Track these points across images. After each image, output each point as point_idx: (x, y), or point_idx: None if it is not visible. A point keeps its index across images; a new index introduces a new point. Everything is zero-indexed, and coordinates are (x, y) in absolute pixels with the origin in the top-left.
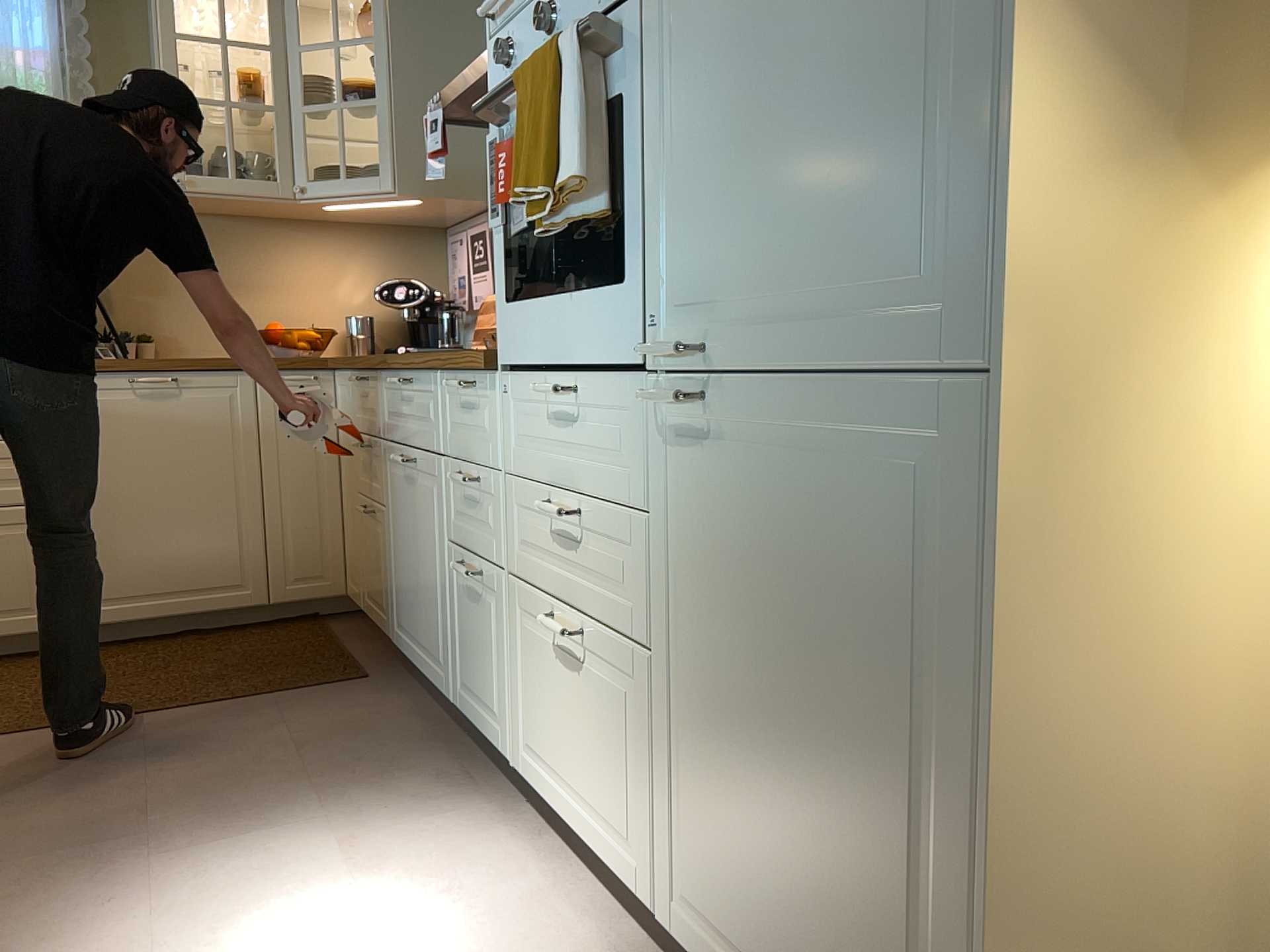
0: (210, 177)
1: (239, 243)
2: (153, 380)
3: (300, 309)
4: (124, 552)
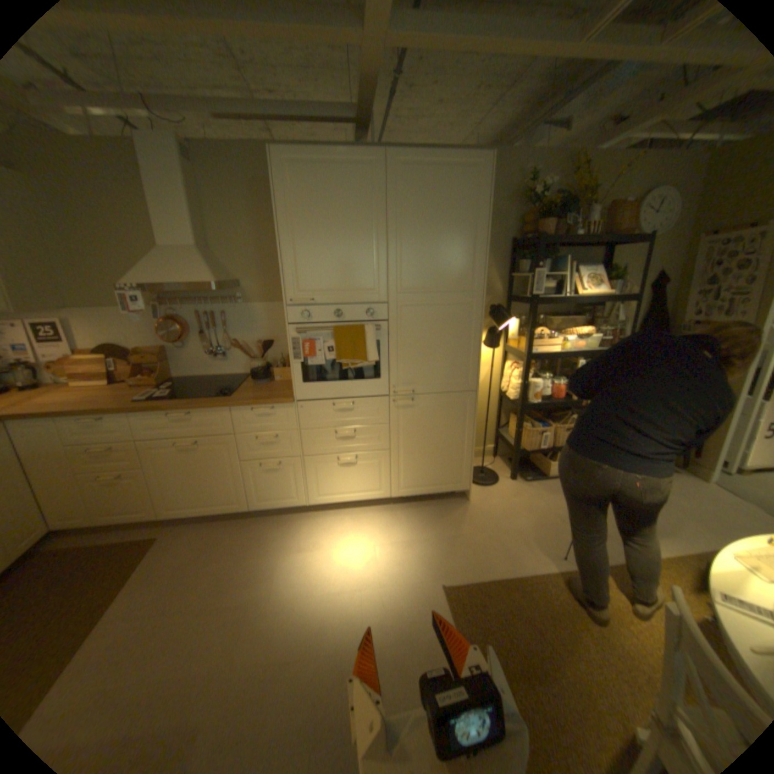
0: None
1: None
2: None
3: None
4: None
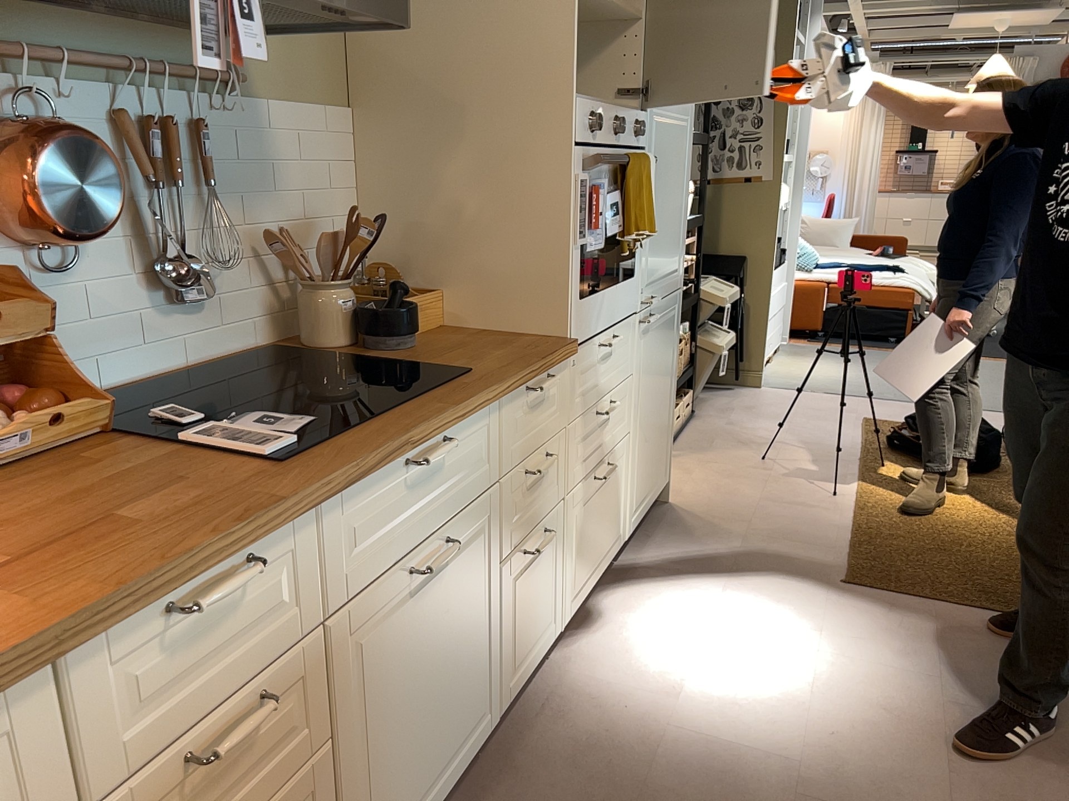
0: None
1: None
2: None
3: None
4: None
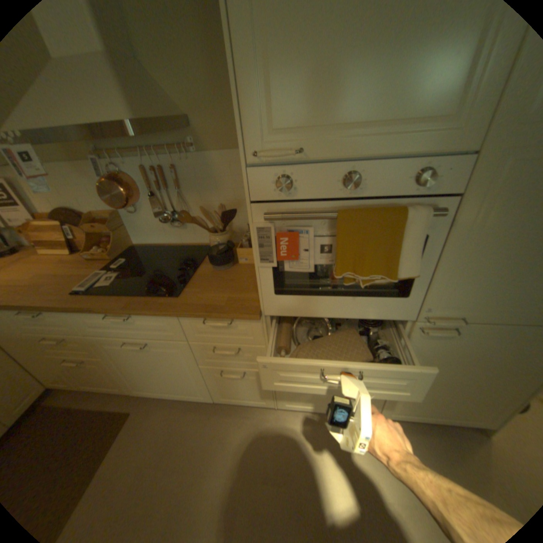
0: None
1: None
2: None
3: None
4: None
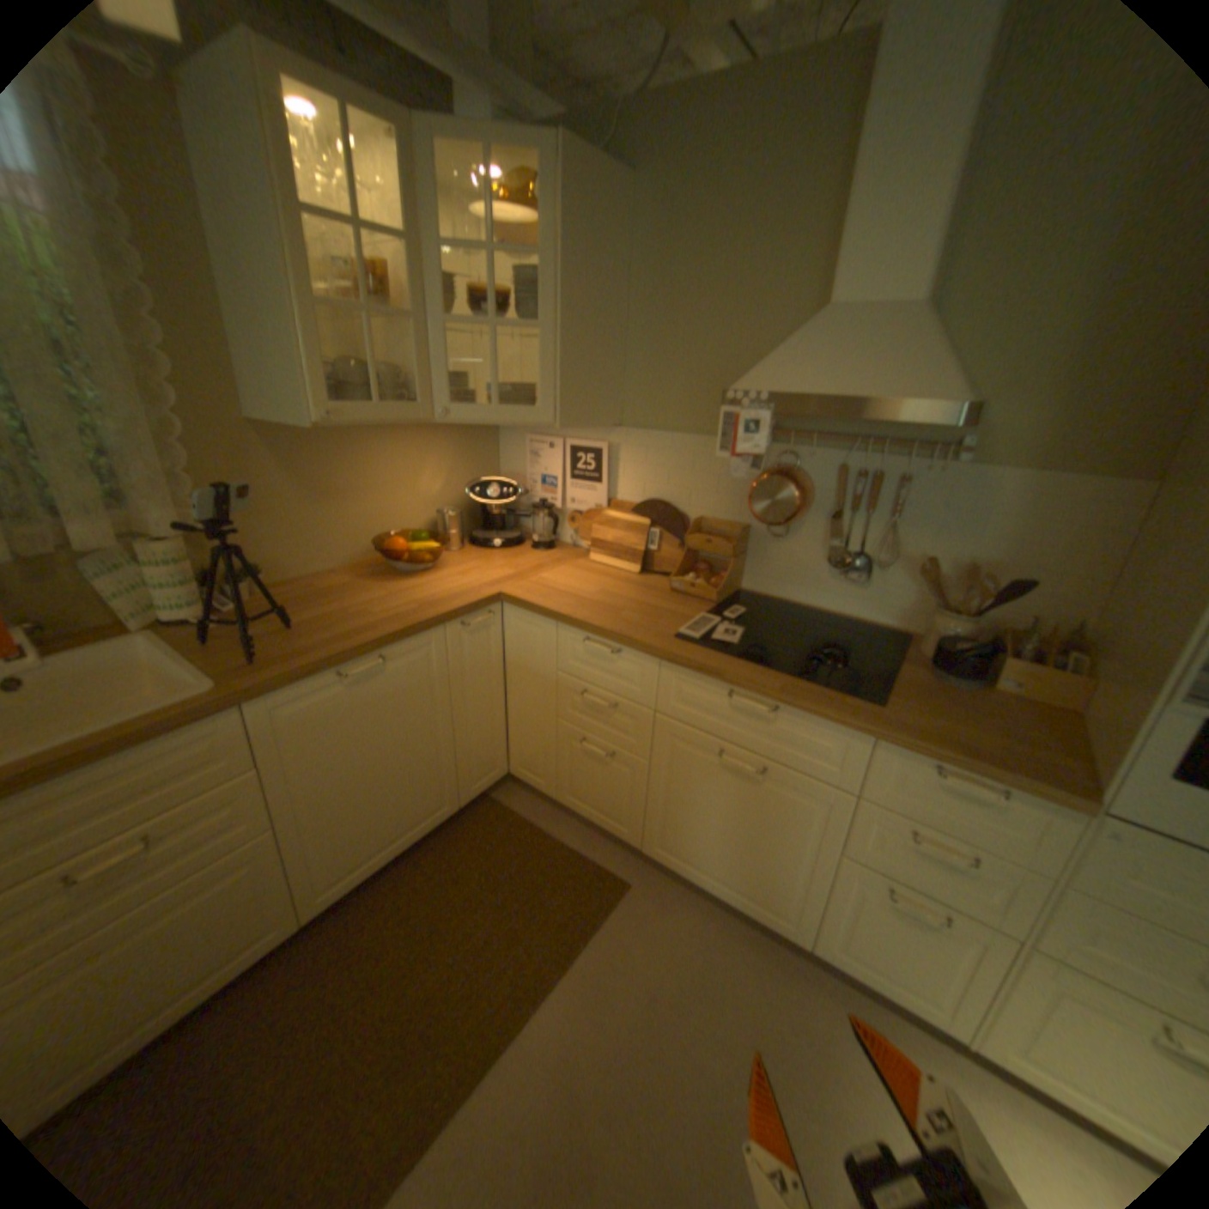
0: (354, 405)
1: (331, 450)
2: (366, 670)
3: (391, 510)
4: (348, 834)
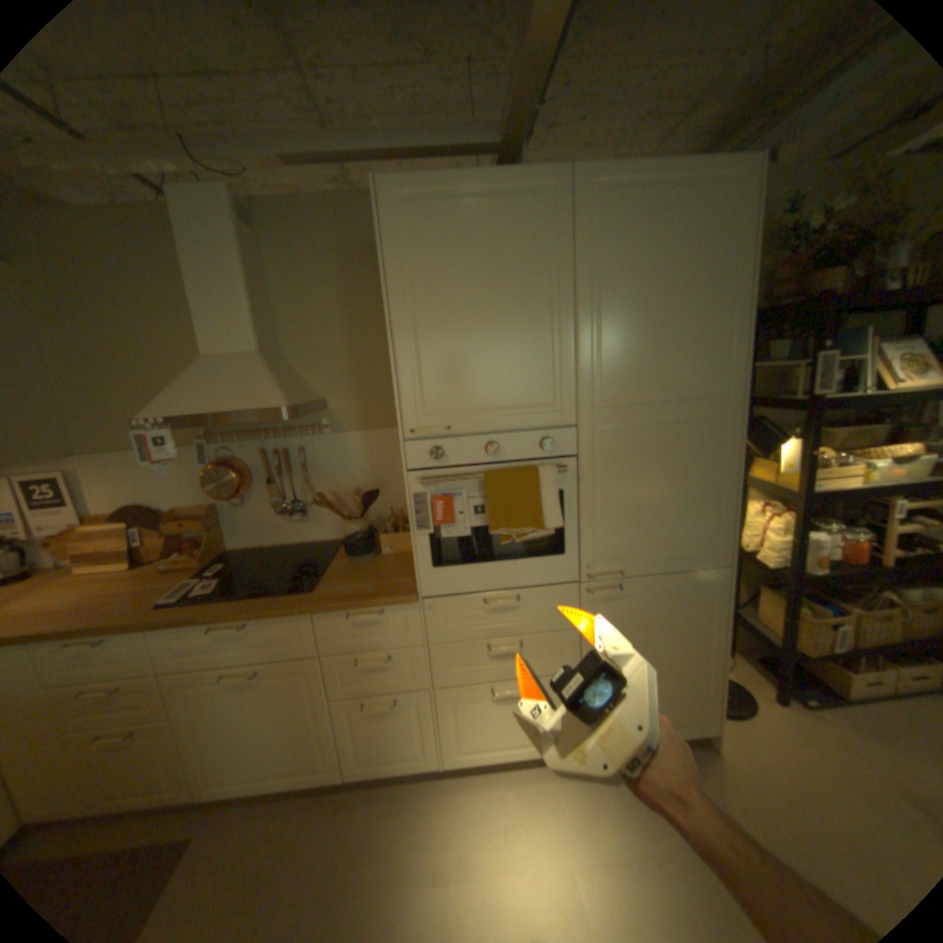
0: None
1: None
2: None
3: None
4: None
